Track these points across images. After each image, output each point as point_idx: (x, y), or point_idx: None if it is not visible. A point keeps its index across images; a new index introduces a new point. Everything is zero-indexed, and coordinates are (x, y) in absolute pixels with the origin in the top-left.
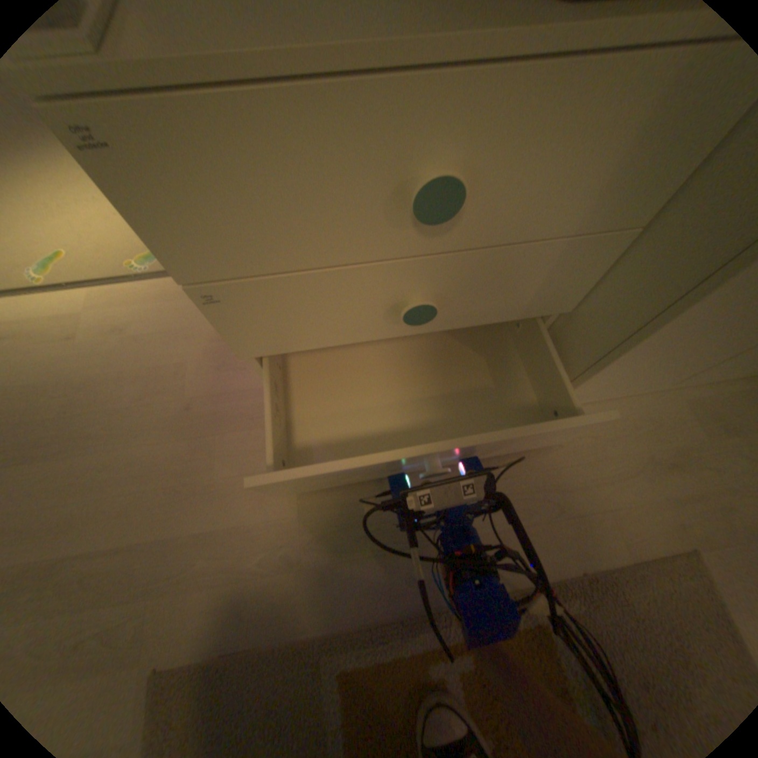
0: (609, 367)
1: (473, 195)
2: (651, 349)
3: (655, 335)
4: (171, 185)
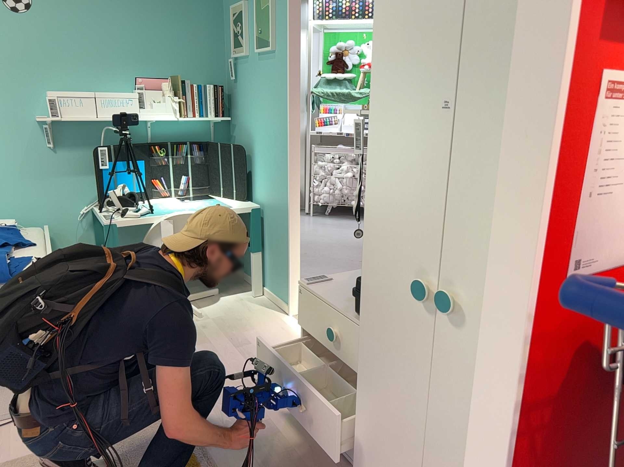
0: (356, 461)
1: (342, 343)
2: (363, 454)
3: (357, 434)
4: (304, 305)
